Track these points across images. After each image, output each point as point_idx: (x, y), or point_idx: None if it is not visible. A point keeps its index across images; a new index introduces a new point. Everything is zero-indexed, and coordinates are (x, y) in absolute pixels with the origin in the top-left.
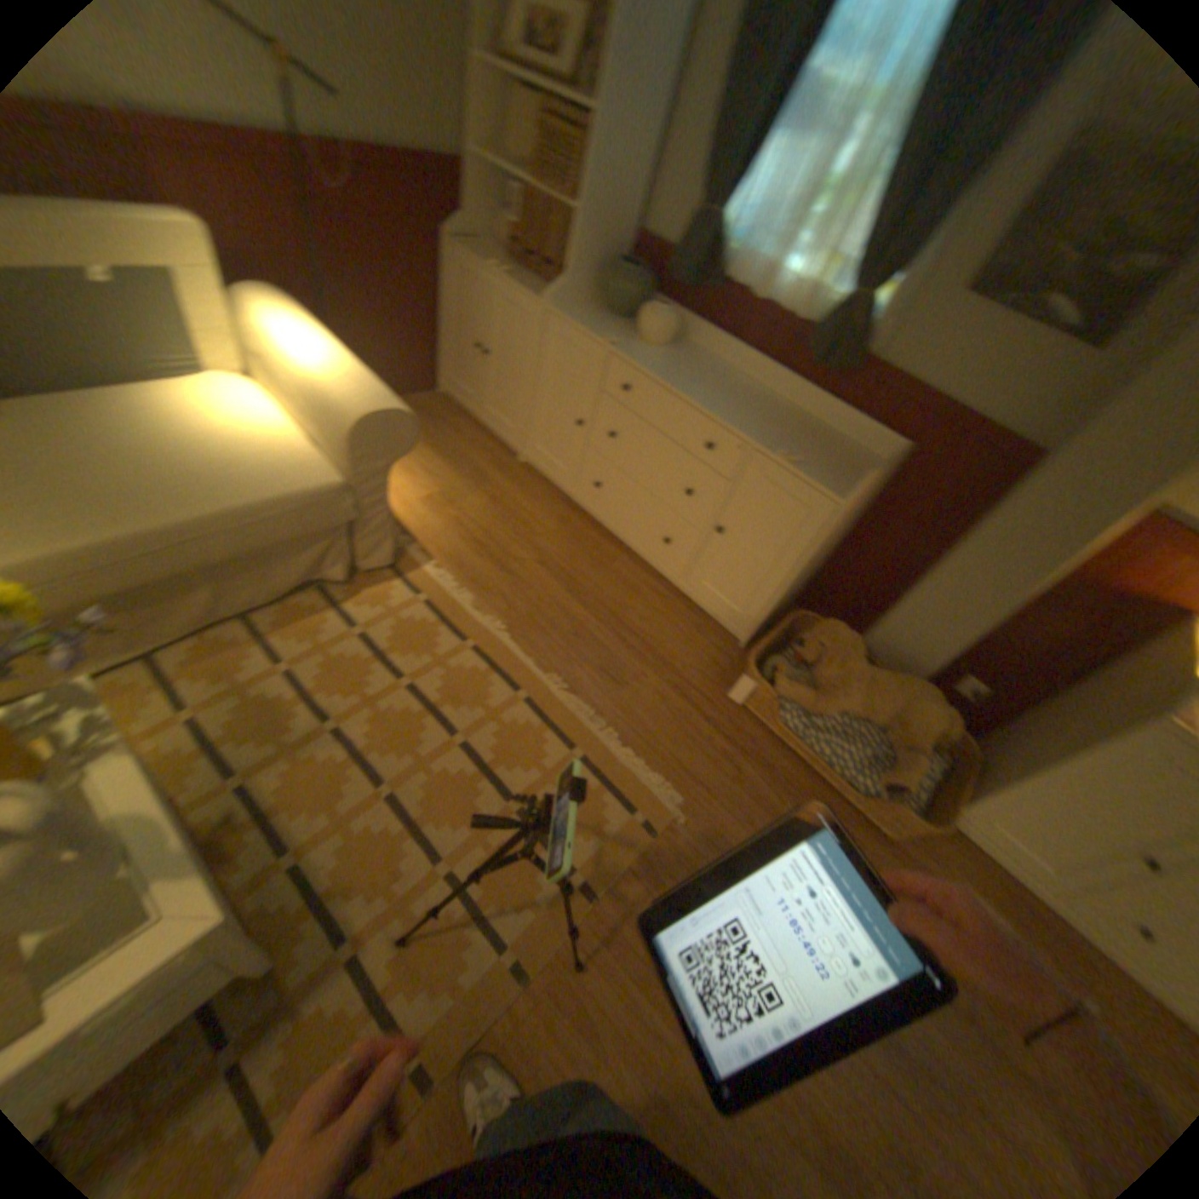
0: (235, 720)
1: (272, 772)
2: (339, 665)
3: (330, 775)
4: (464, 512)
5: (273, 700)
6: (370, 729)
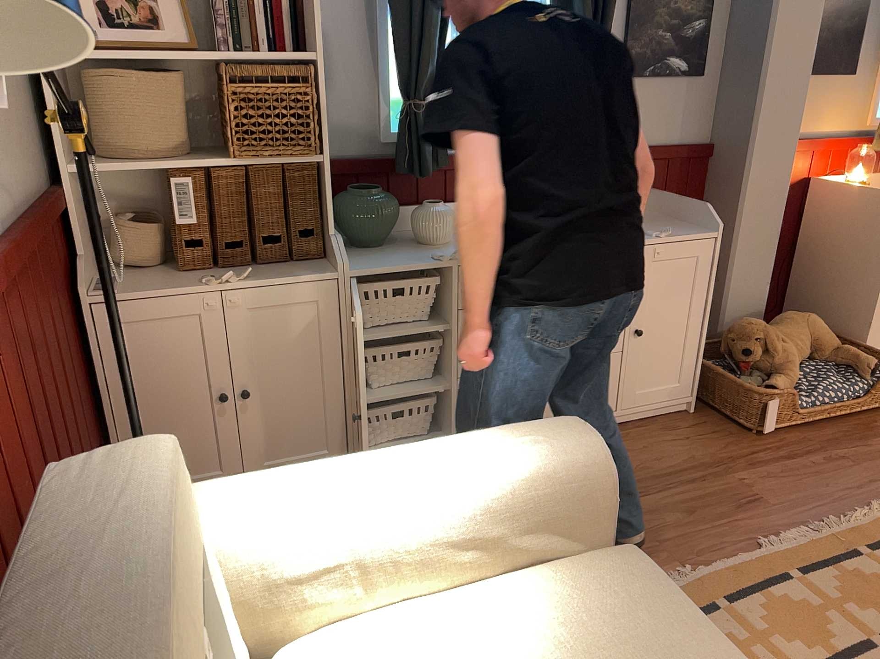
0: None
1: None
2: None
3: None
4: None
5: None
6: None
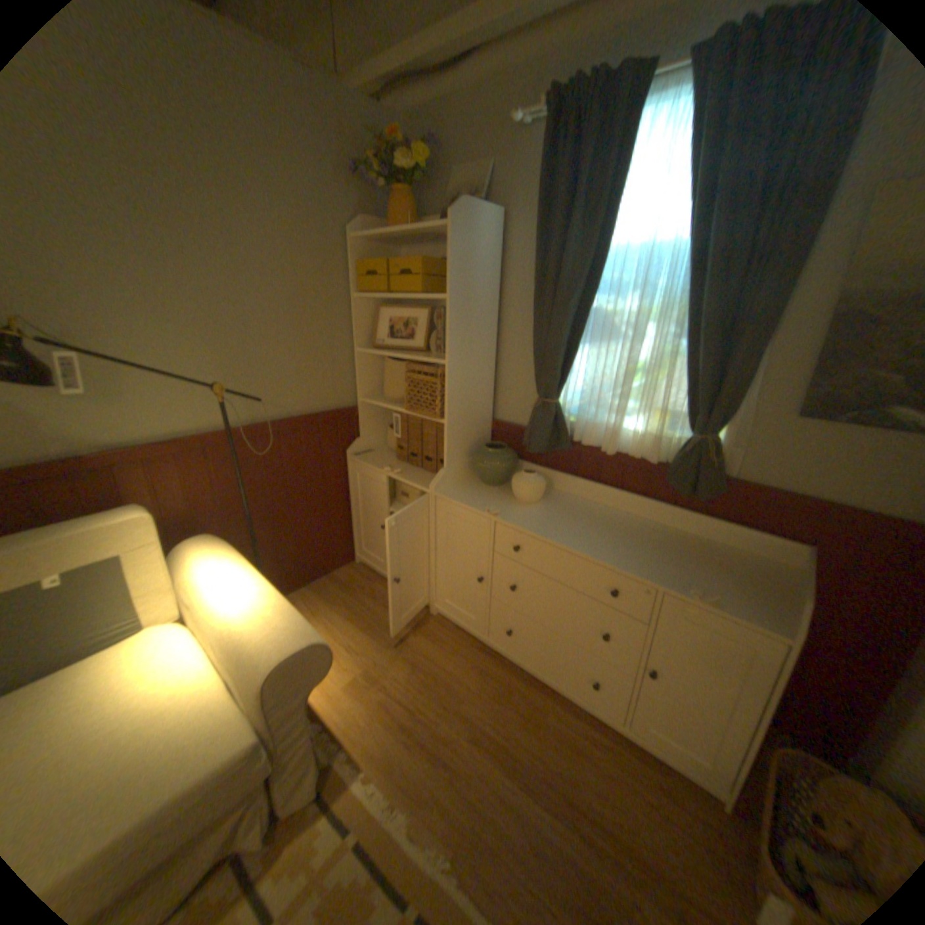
0: None
1: None
2: None
3: None
4: (386, 689)
5: None
6: None
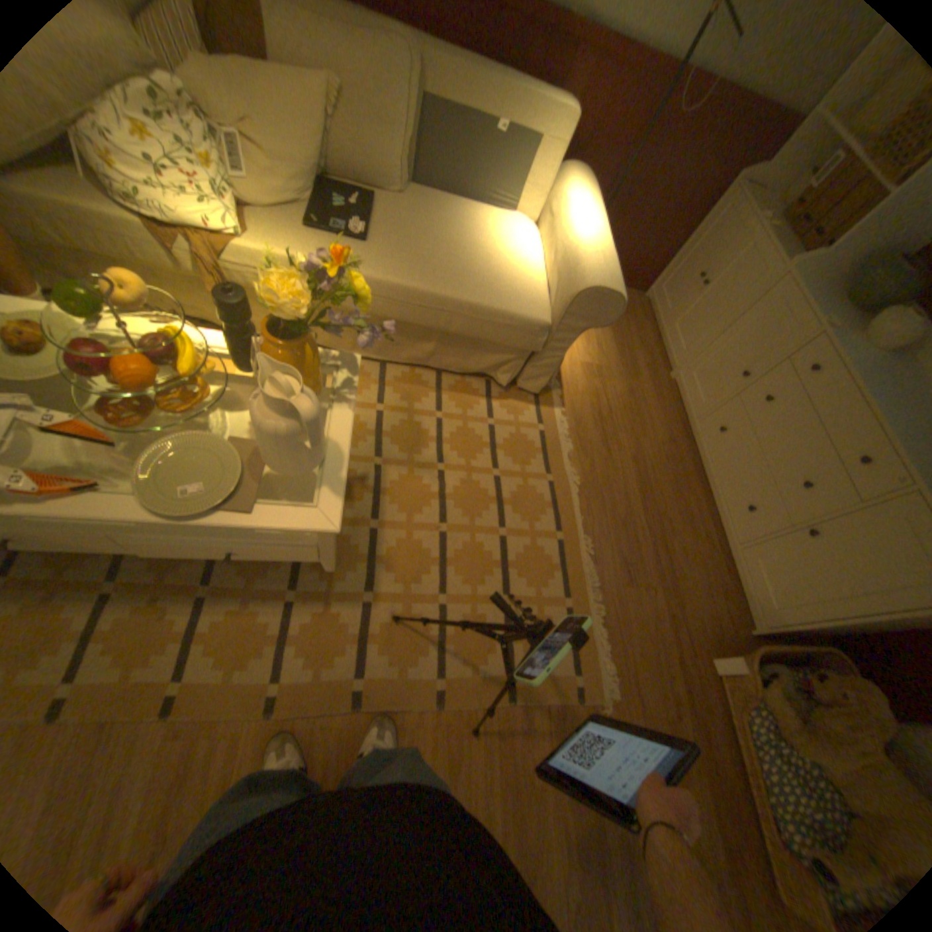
0: (398, 429)
1: (397, 471)
2: (466, 436)
3: (422, 496)
4: (604, 388)
5: (421, 431)
6: (458, 487)
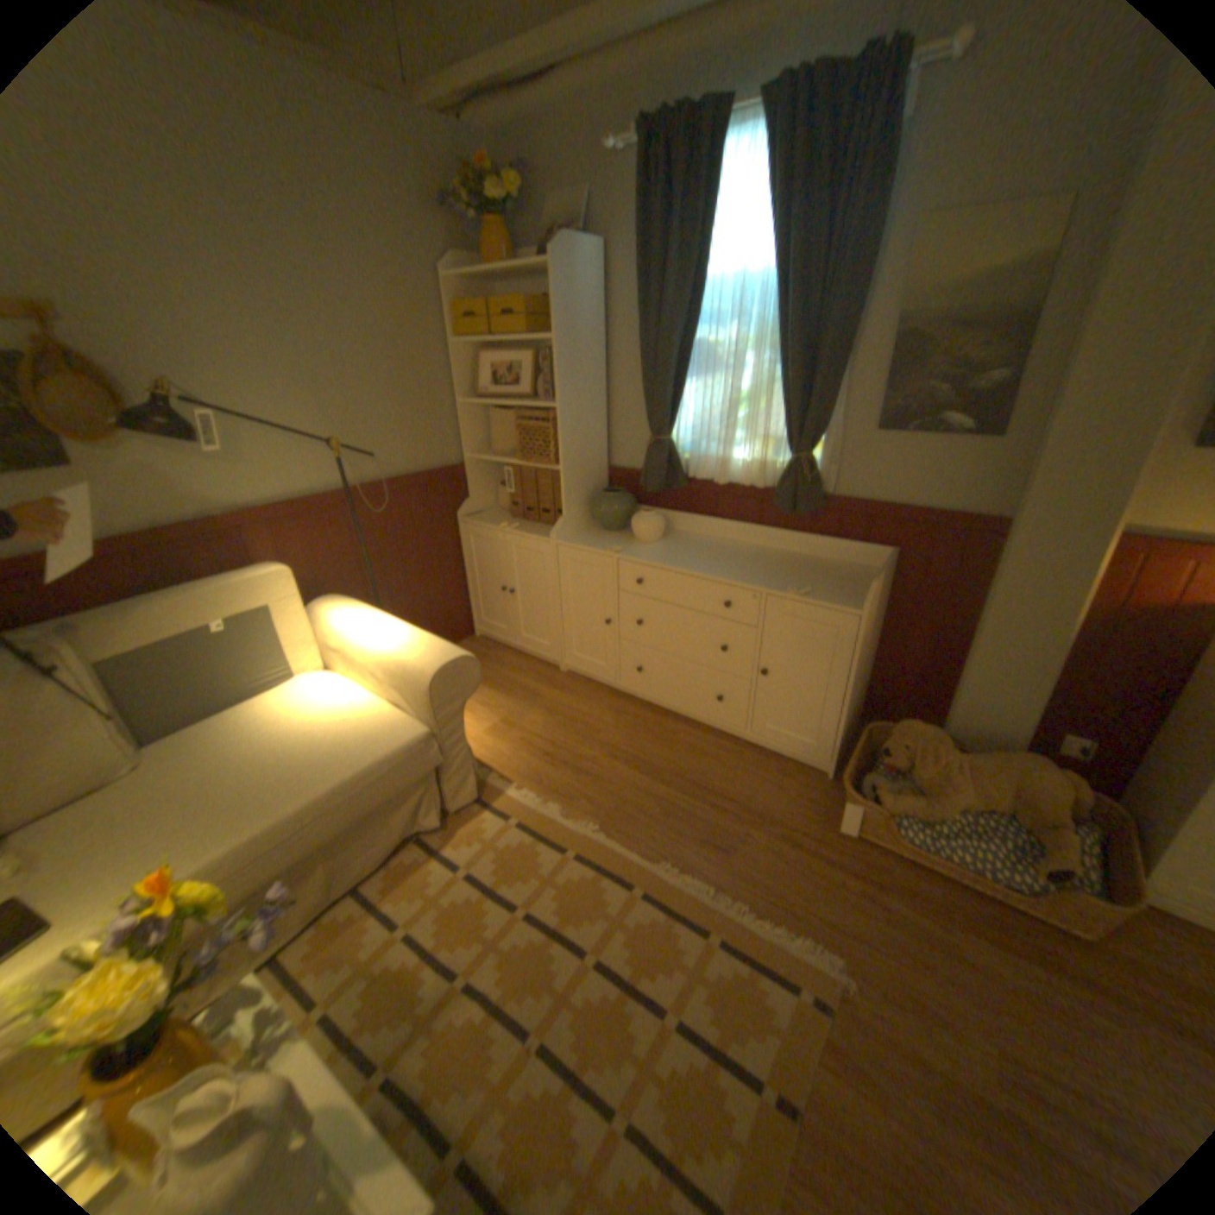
0: (362, 1007)
1: (410, 1055)
2: (449, 915)
3: (469, 1041)
4: (525, 730)
5: (394, 973)
6: (497, 976)
